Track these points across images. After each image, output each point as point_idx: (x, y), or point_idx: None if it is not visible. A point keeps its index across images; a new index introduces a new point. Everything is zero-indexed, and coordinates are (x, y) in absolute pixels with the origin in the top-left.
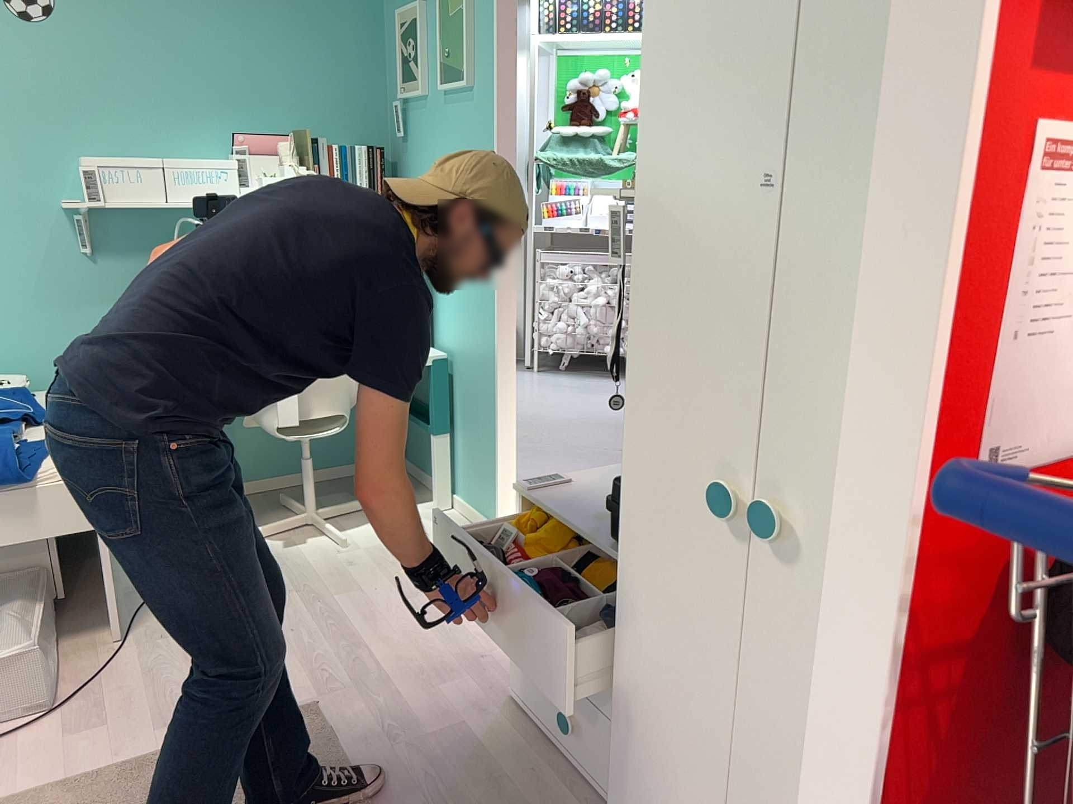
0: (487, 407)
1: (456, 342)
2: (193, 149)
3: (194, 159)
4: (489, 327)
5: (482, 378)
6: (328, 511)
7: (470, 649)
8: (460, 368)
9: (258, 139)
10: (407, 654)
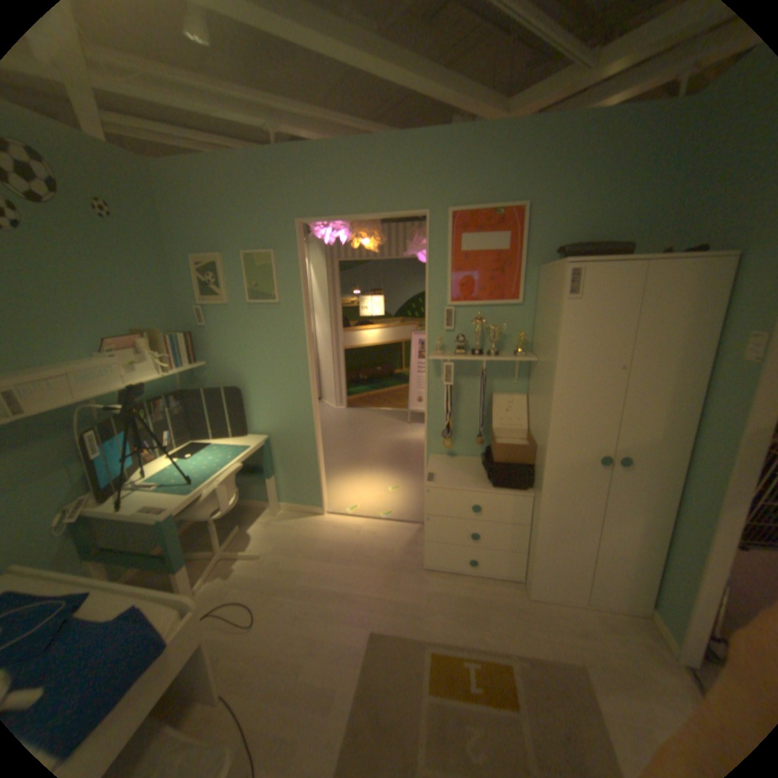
0: (307, 455)
1: (274, 428)
2: (63, 352)
3: (65, 359)
4: (306, 417)
5: (301, 442)
6: (218, 547)
7: (384, 563)
8: (278, 440)
9: (119, 339)
10: (368, 583)
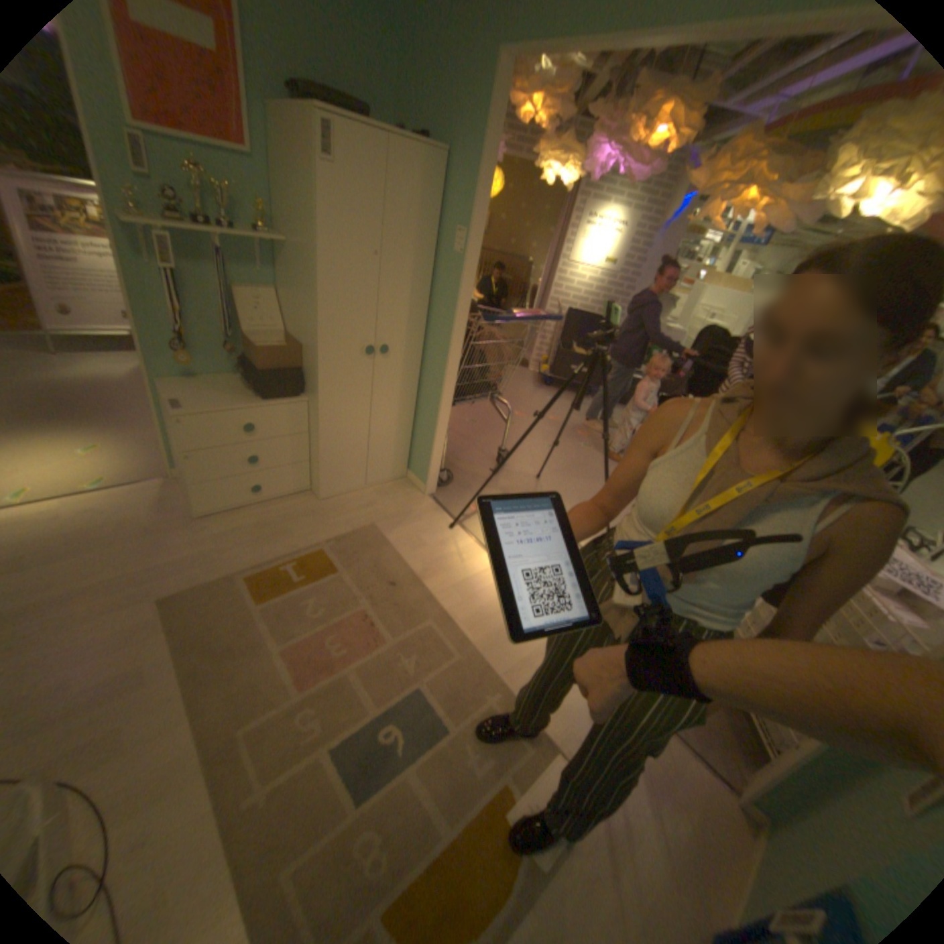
0: None
1: None
2: None
3: None
4: None
5: None
6: None
7: (129, 535)
8: None
9: None
10: (115, 564)
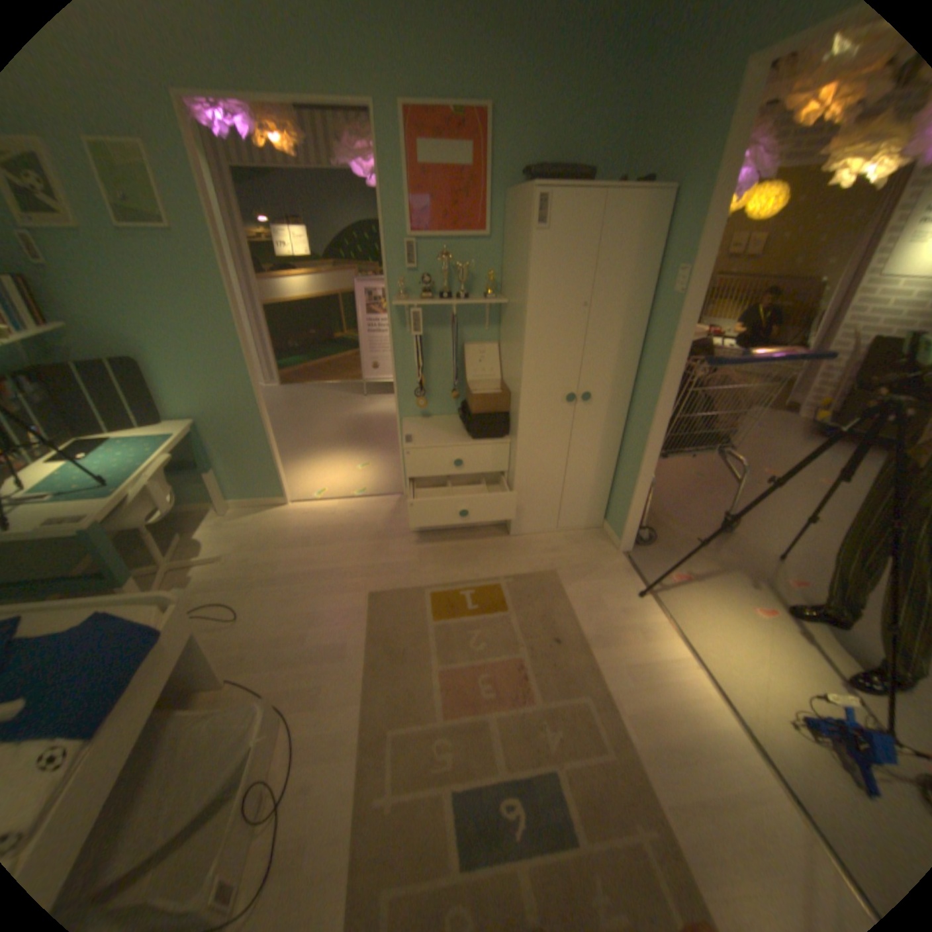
0: (253, 438)
1: (198, 410)
2: None
3: None
4: (243, 391)
5: (242, 423)
6: (158, 560)
7: (369, 535)
8: (208, 425)
9: None
10: (355, 556)
